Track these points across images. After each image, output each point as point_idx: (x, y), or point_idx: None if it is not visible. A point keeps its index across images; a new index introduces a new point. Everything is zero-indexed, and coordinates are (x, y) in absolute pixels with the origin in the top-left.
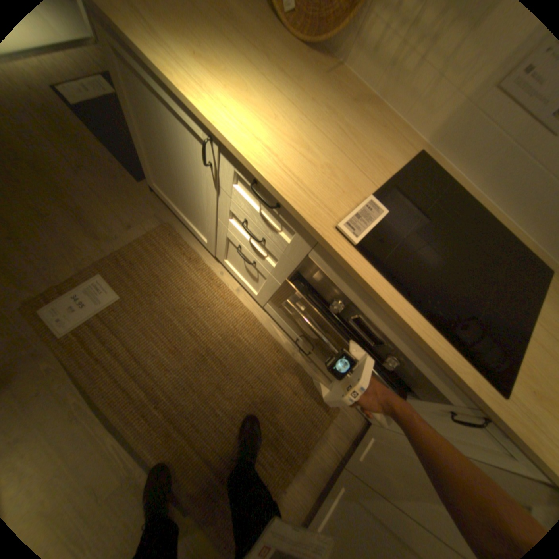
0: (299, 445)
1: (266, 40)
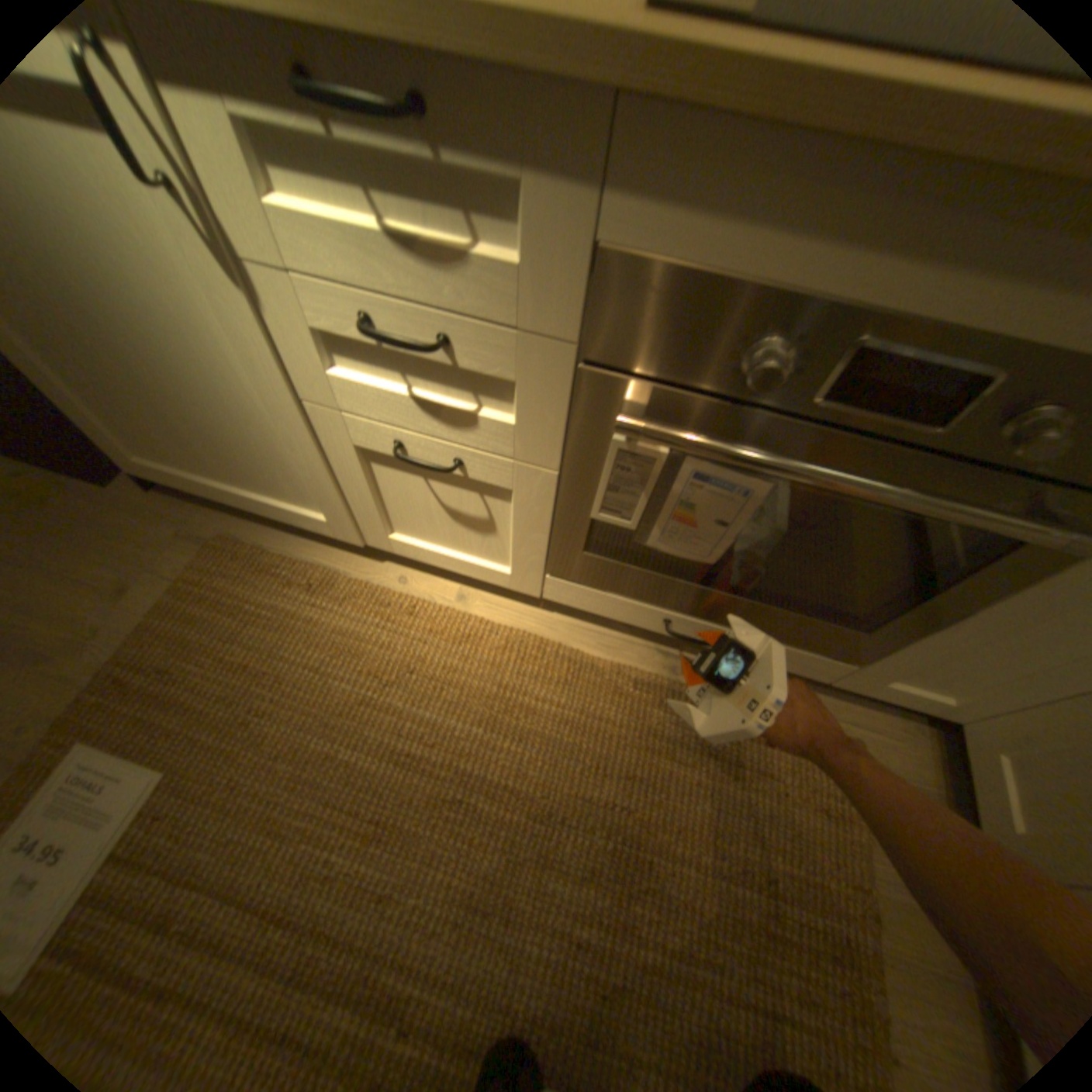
0: (837, 887)
1: None
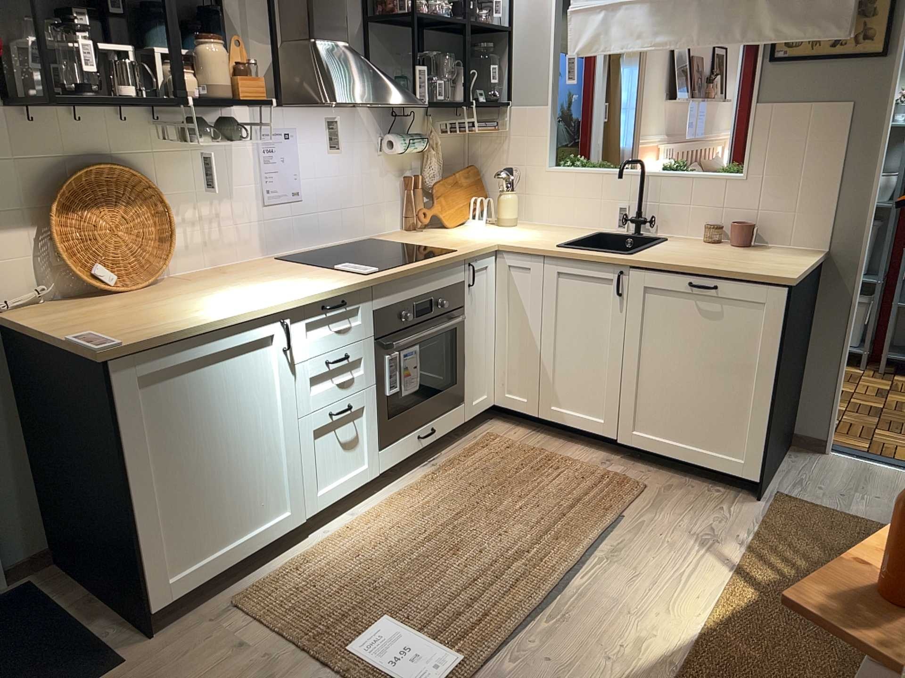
0: (532, 454)
1: (154, 297)
